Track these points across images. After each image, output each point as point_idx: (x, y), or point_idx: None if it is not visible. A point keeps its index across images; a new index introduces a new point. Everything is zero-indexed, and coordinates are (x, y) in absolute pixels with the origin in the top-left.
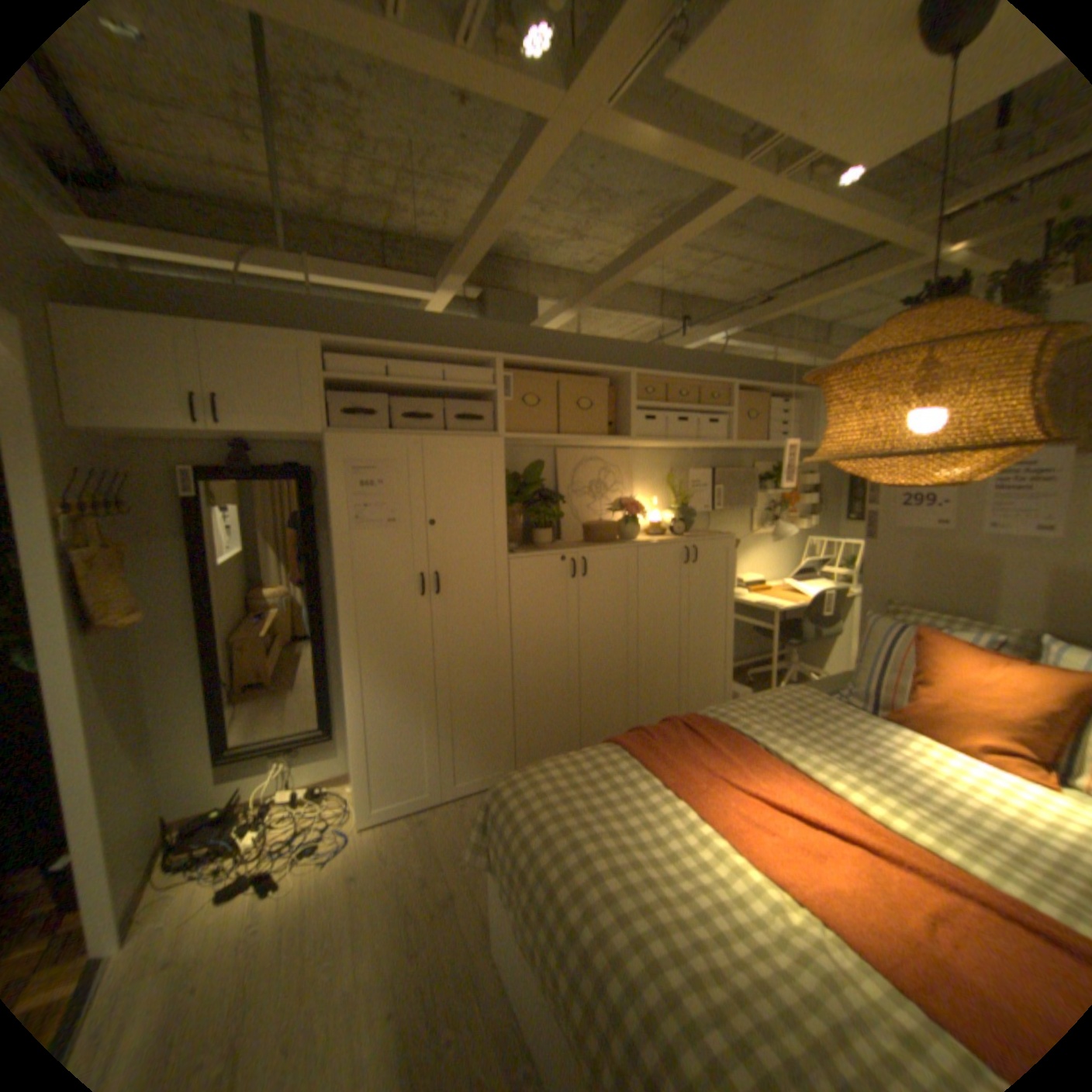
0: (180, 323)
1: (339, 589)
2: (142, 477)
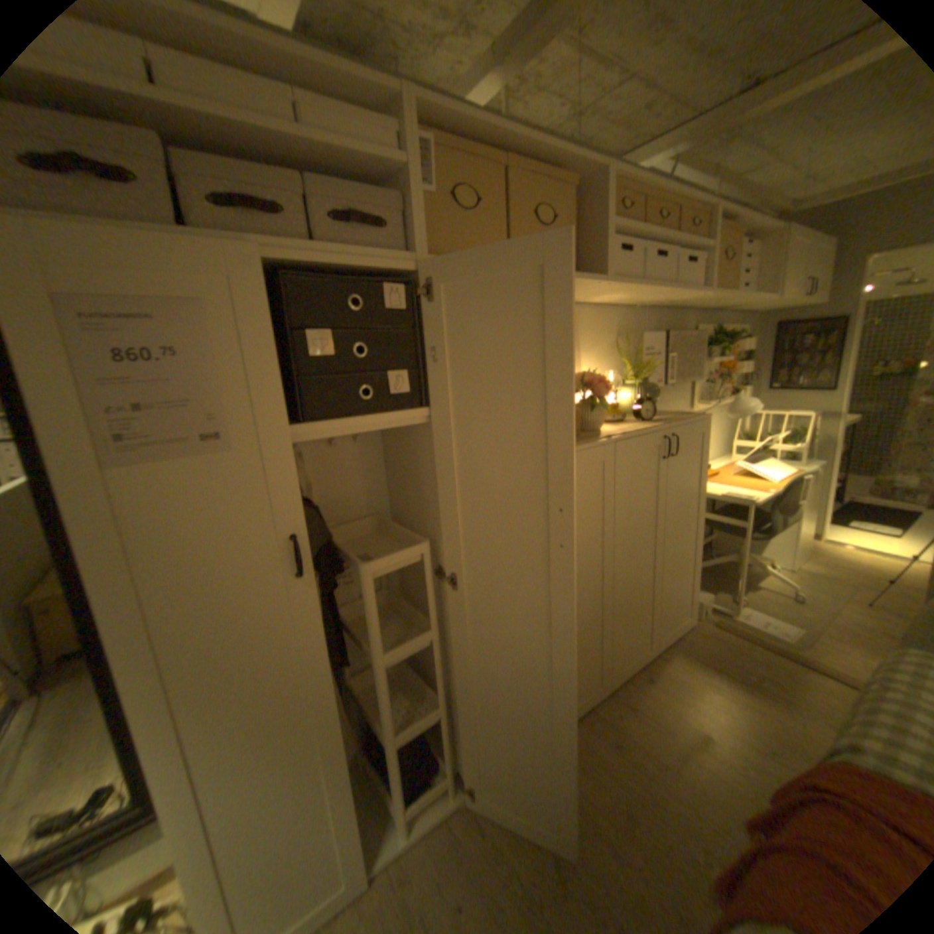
0: None
1: (96, 603)
2: None
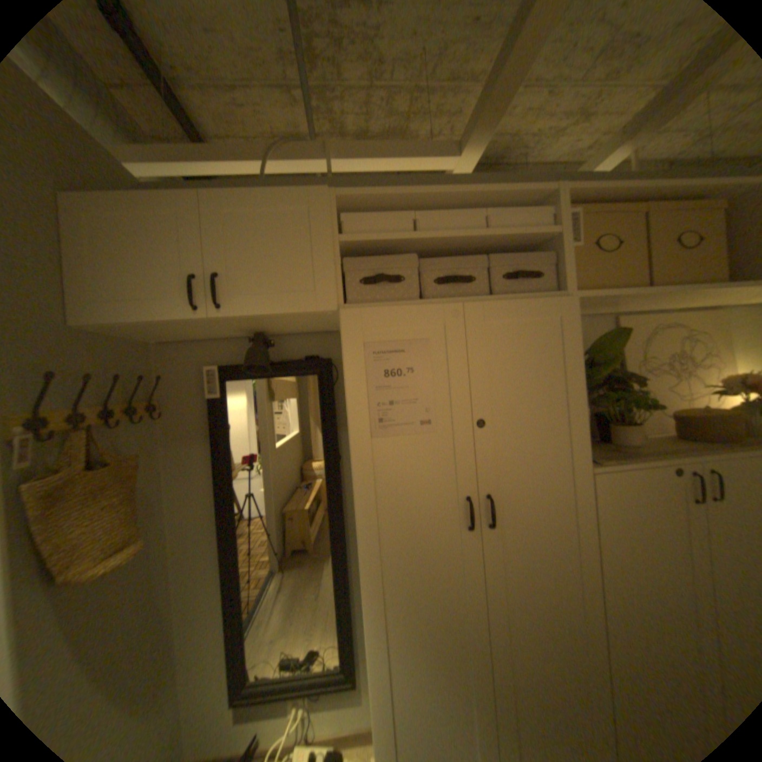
0: (180, 195)
1: (357, 521)
2: (175, 380)
